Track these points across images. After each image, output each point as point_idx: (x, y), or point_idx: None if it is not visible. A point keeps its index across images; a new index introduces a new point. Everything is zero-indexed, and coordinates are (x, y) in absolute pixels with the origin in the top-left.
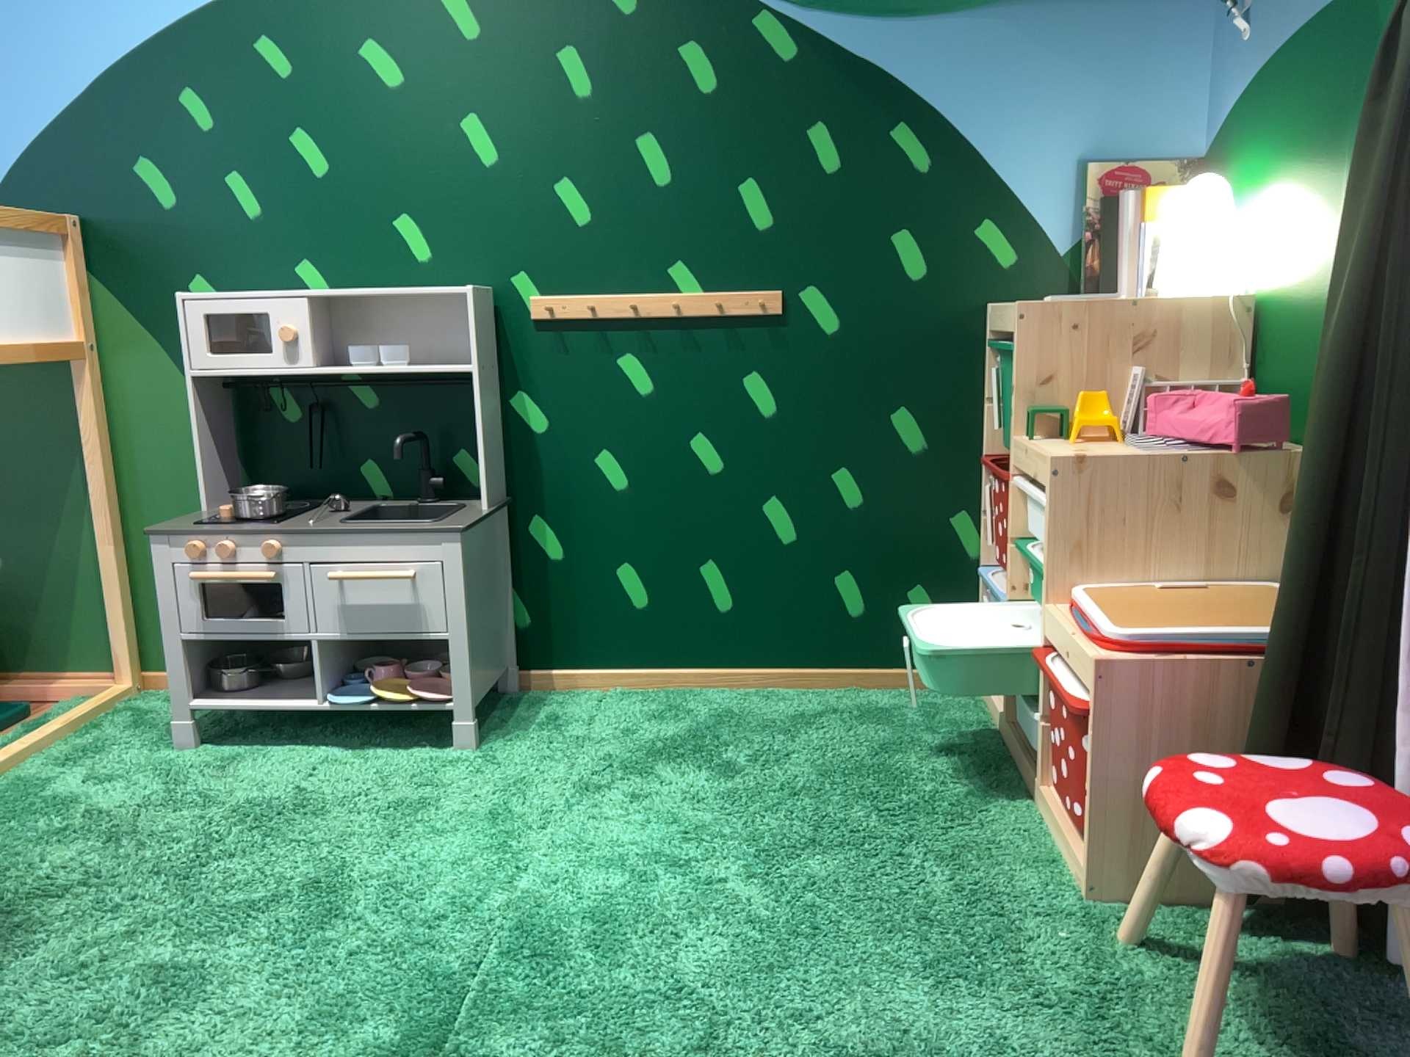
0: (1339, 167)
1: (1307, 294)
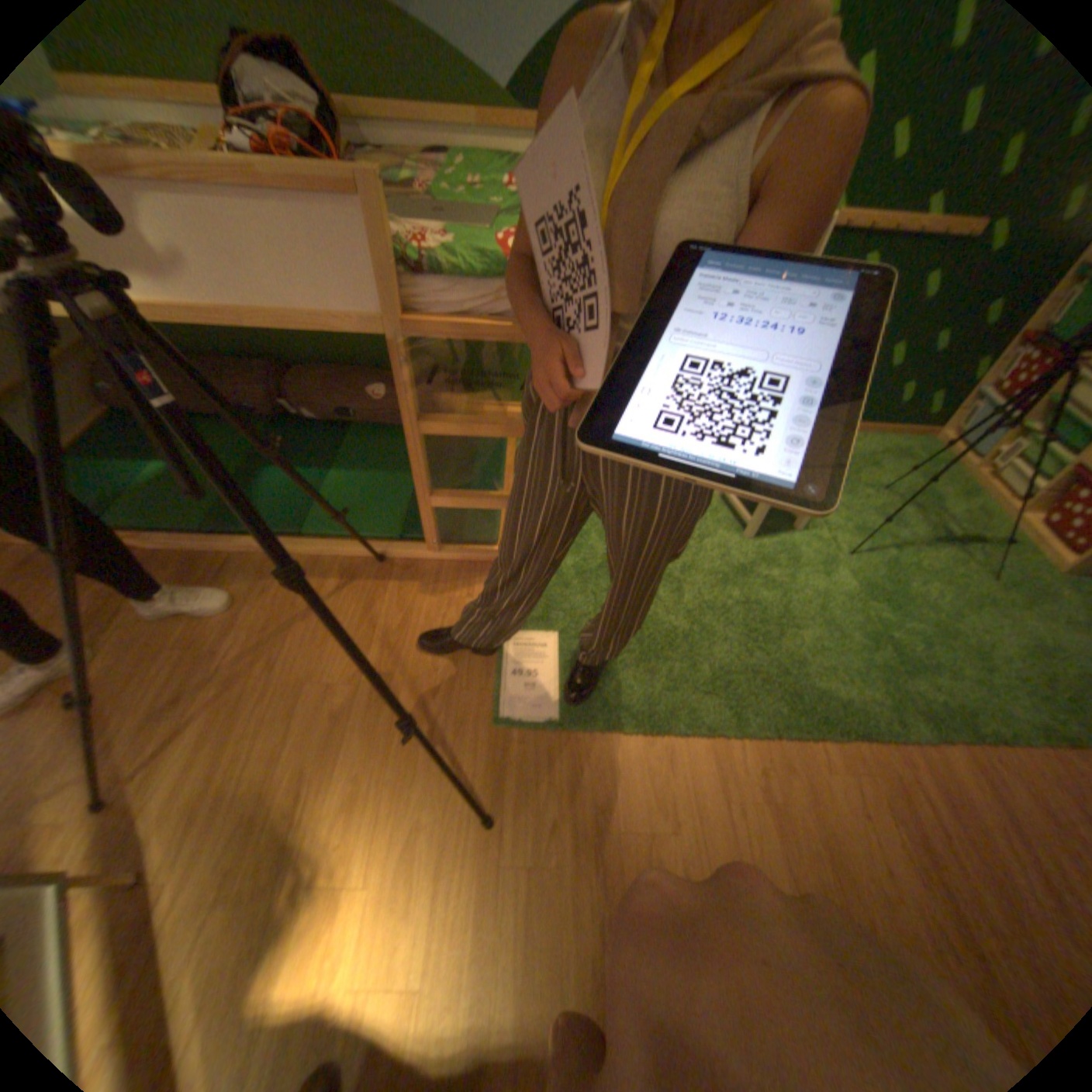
0: None
1: None
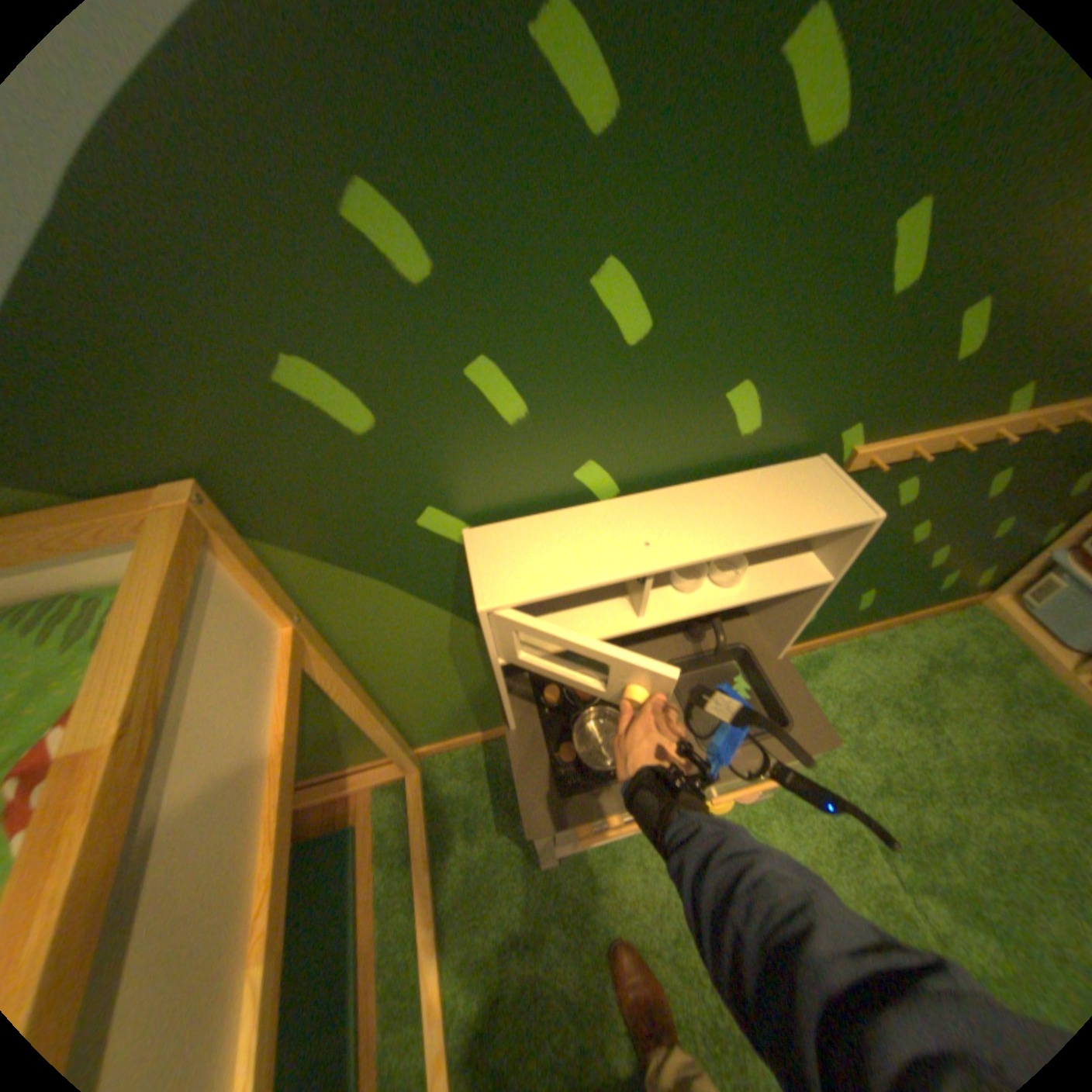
0: None
1: None
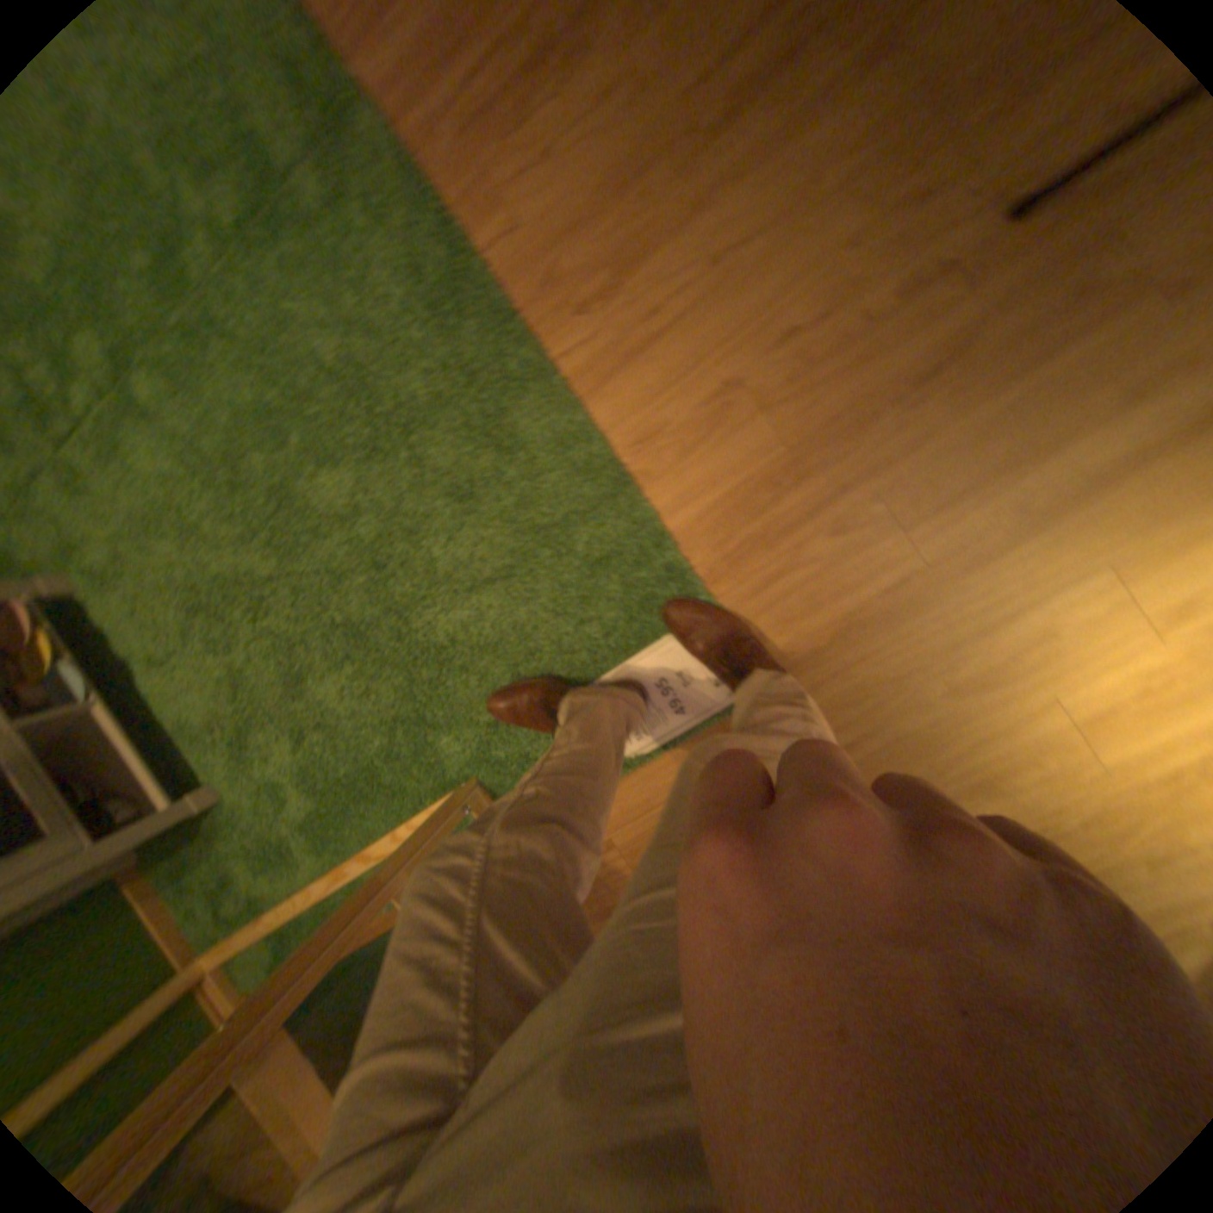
0: None
1: None
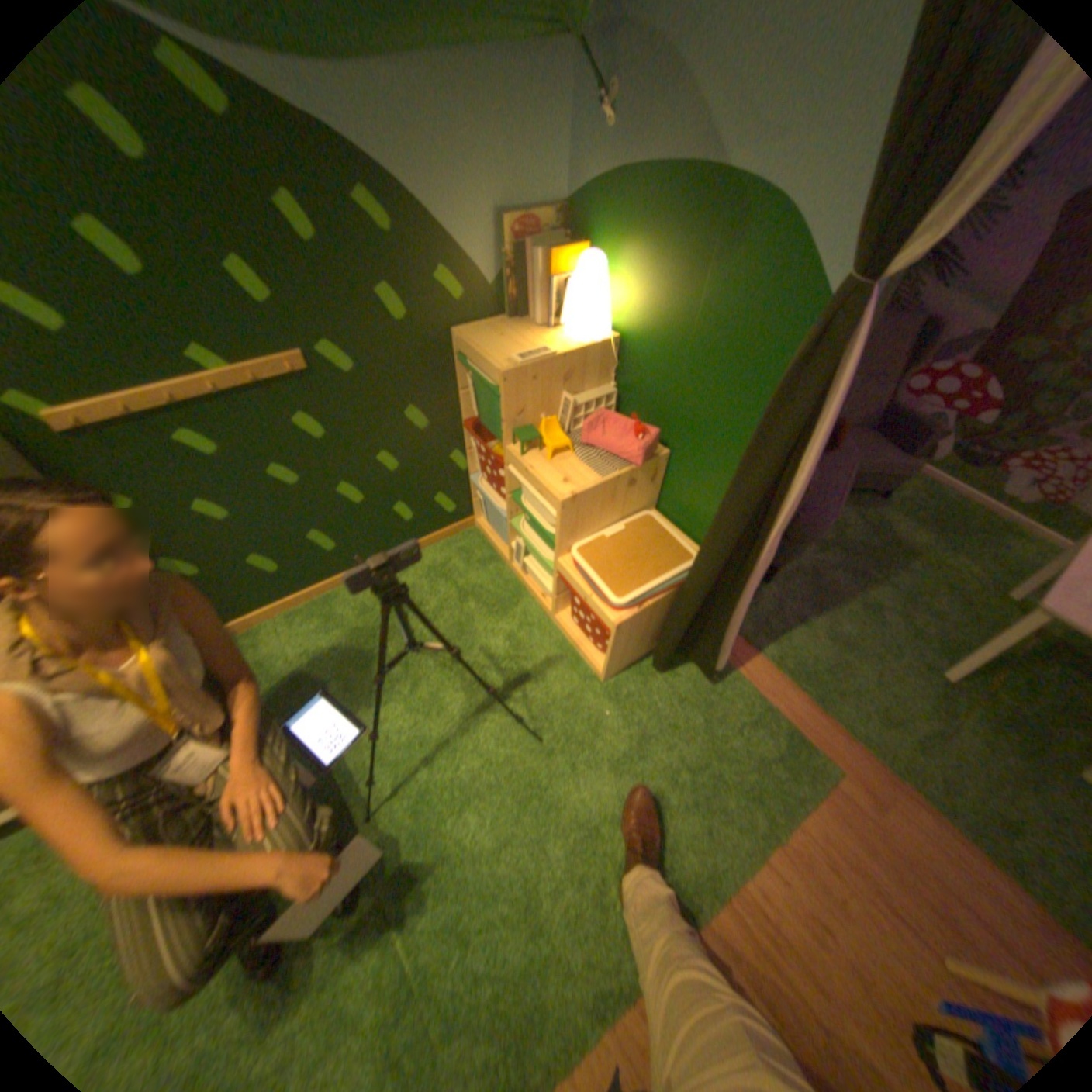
0: (697, 298)
1: (662, 360)
